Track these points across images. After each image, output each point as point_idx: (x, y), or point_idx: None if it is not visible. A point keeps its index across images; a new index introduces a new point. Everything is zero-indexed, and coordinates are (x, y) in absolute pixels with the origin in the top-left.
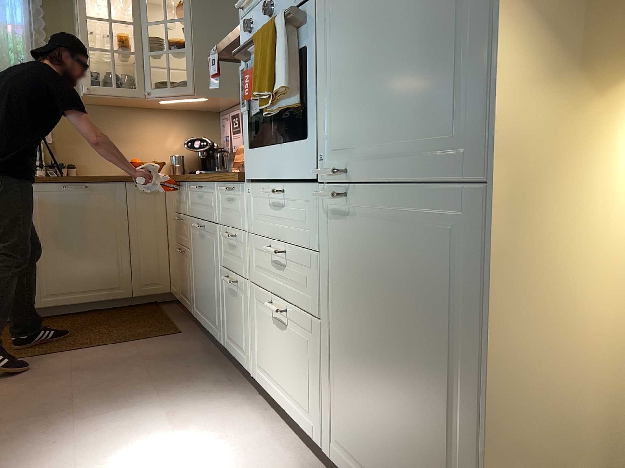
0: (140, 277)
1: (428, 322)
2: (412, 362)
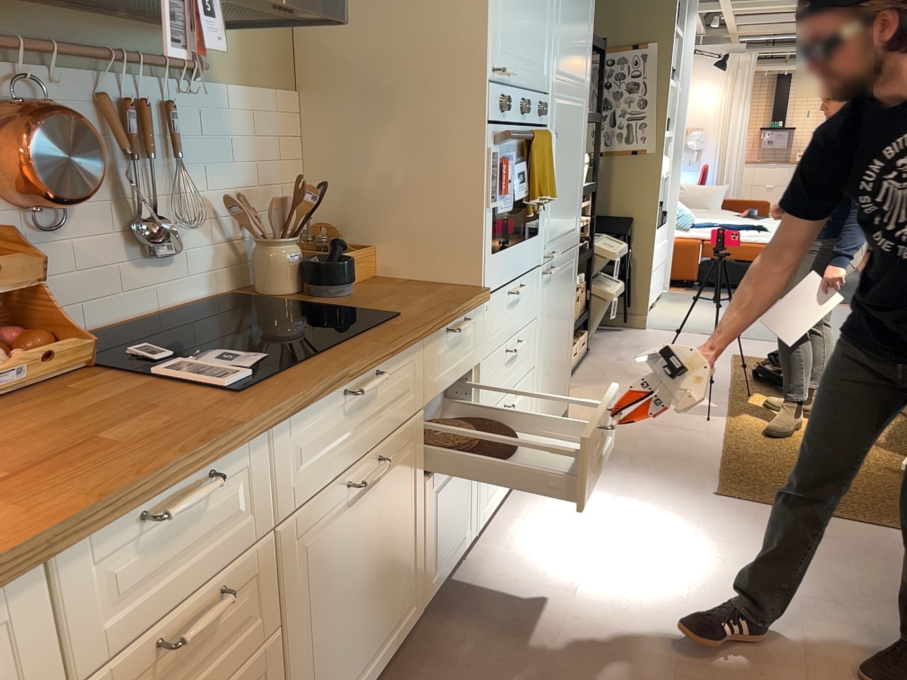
0: None
1: (566, 310)
2: (562, 334)
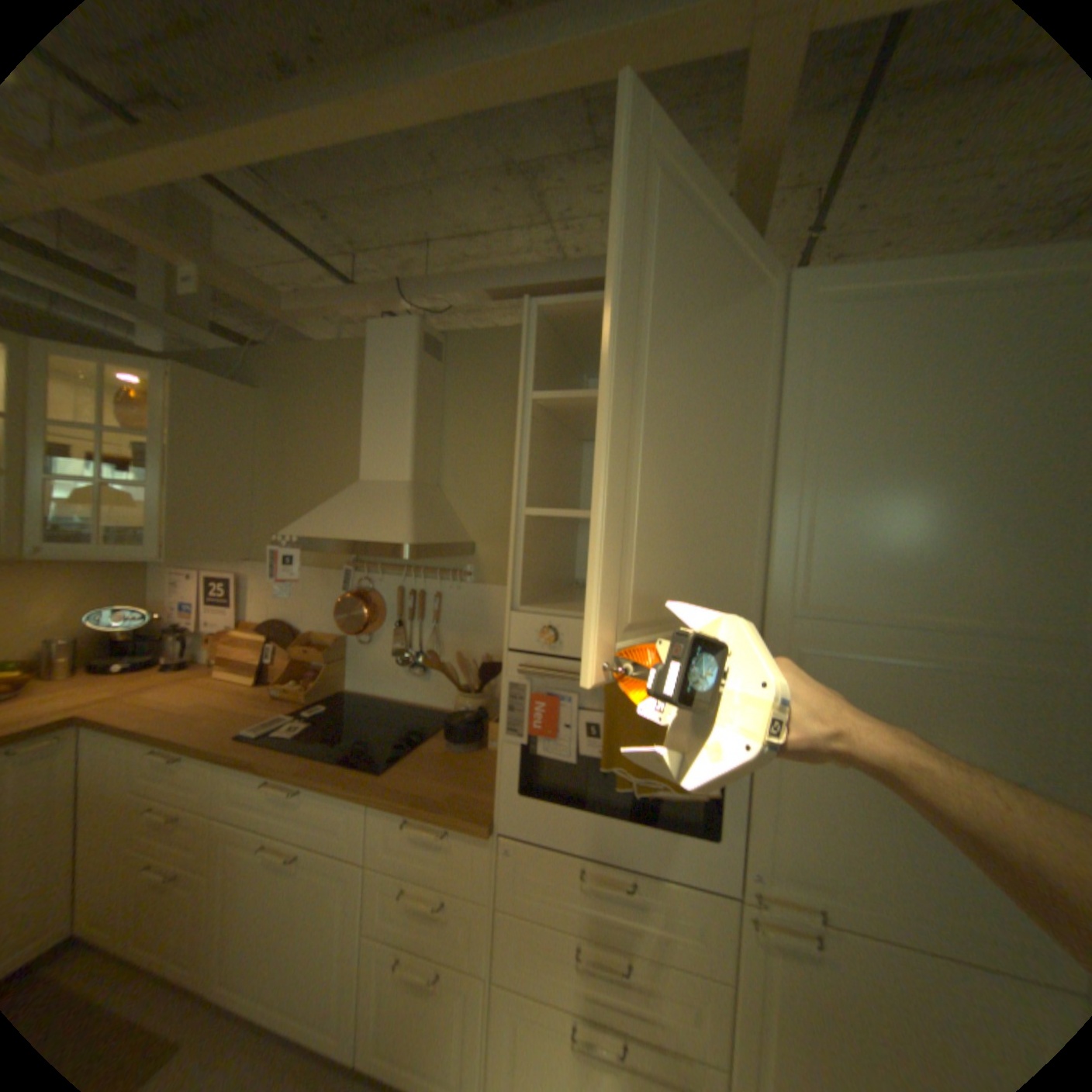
0: None
1: None
2: None
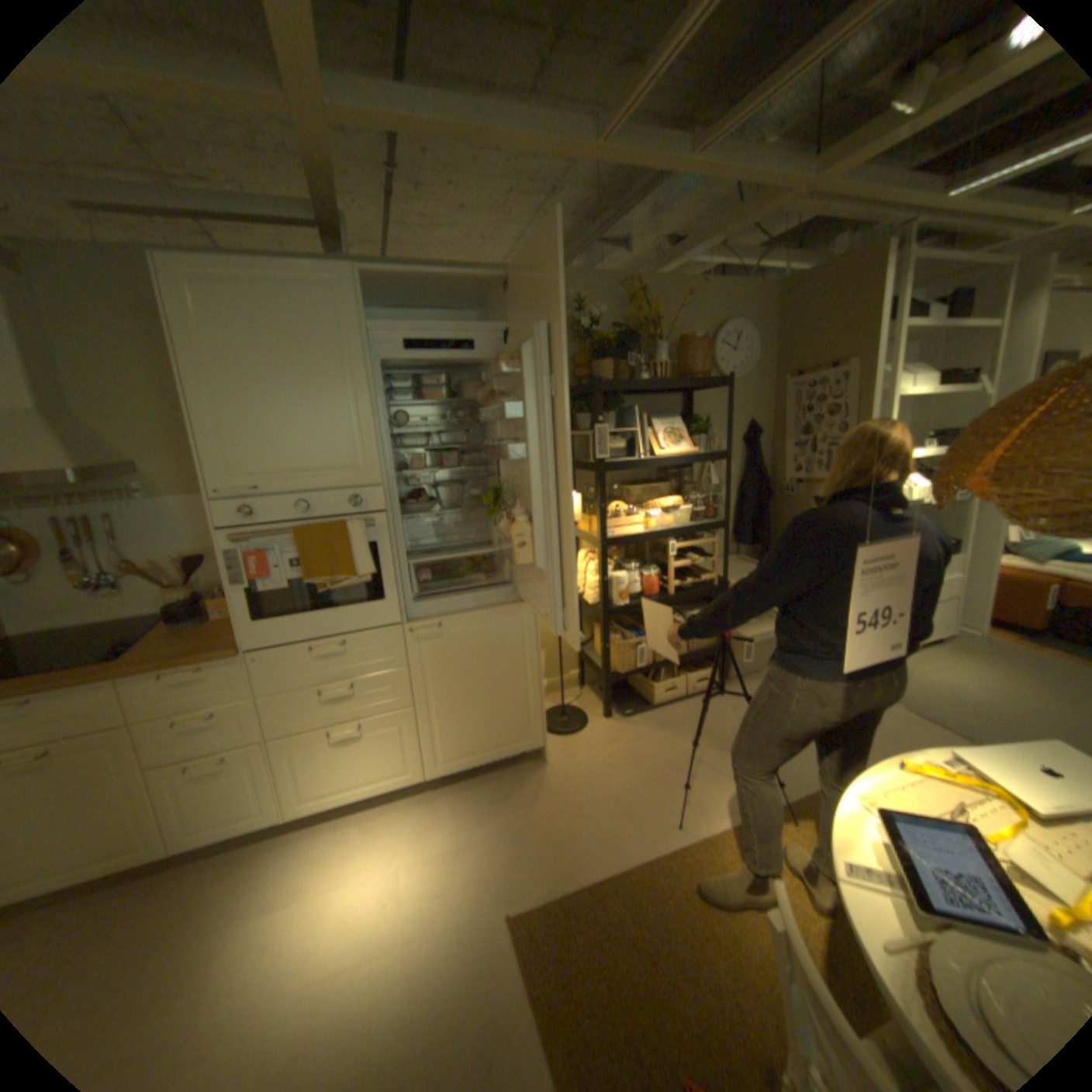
0: None
1: (503, 660)
2: (494, 681)
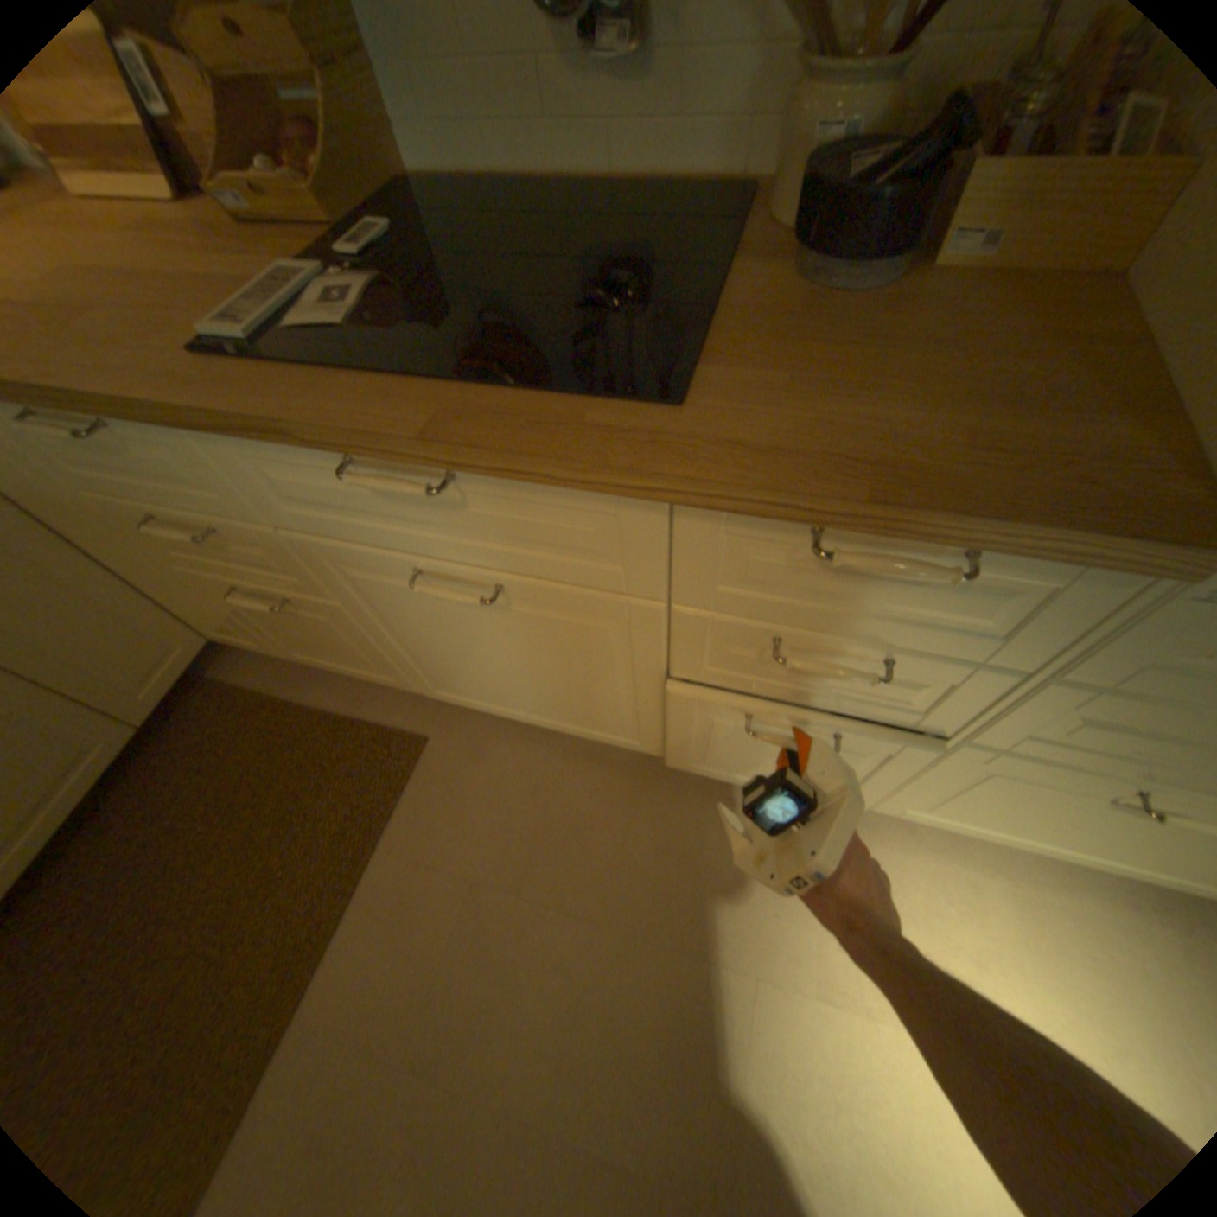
0: (112, 686)
1: None
2: None
